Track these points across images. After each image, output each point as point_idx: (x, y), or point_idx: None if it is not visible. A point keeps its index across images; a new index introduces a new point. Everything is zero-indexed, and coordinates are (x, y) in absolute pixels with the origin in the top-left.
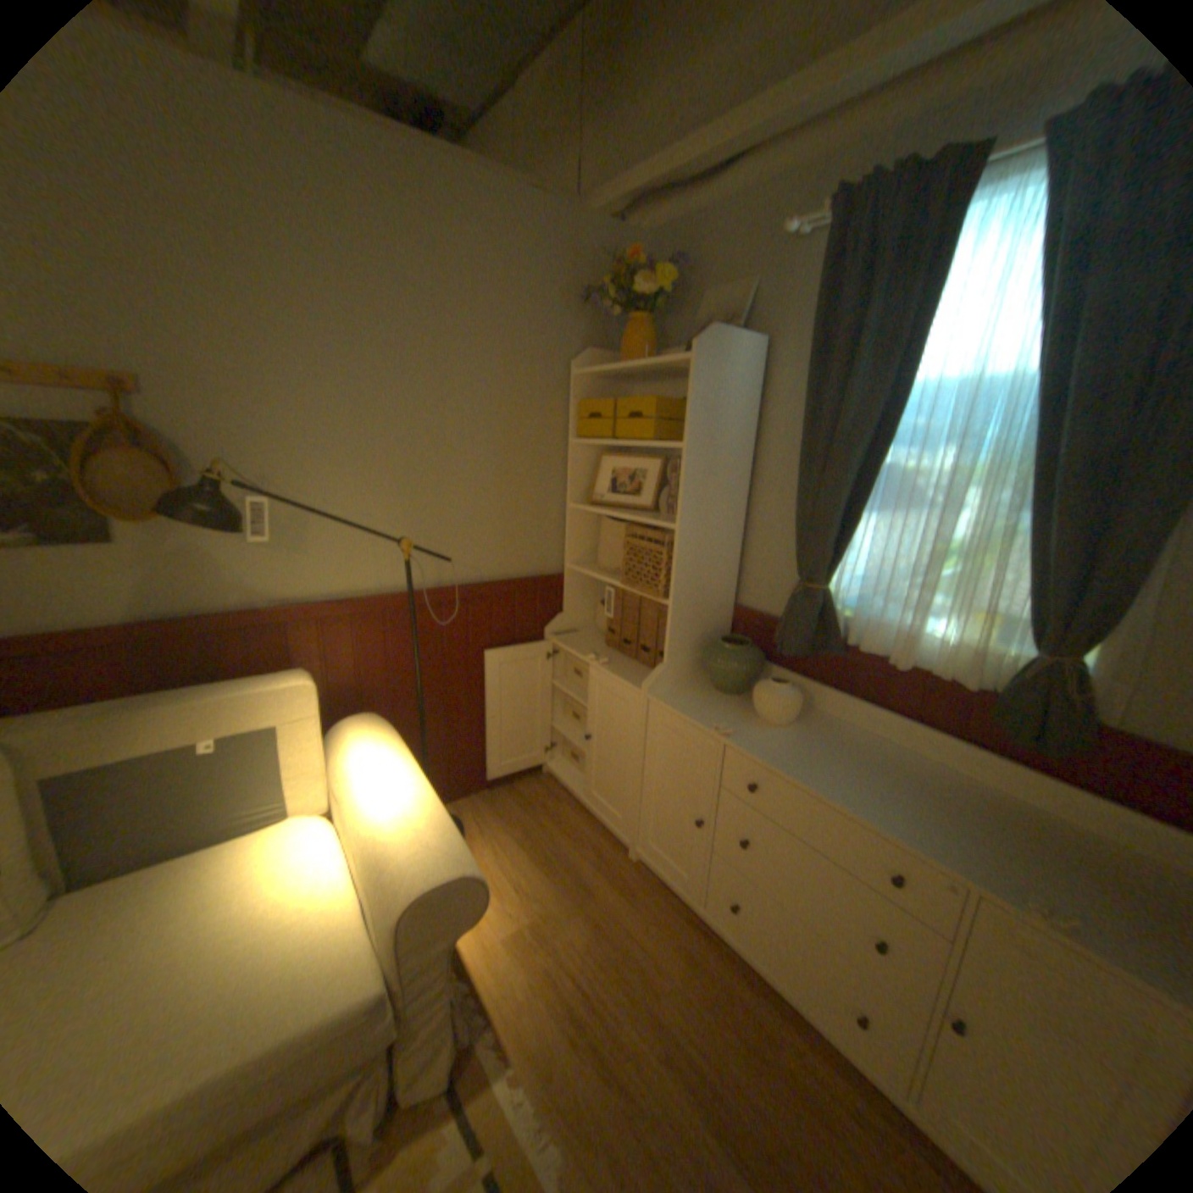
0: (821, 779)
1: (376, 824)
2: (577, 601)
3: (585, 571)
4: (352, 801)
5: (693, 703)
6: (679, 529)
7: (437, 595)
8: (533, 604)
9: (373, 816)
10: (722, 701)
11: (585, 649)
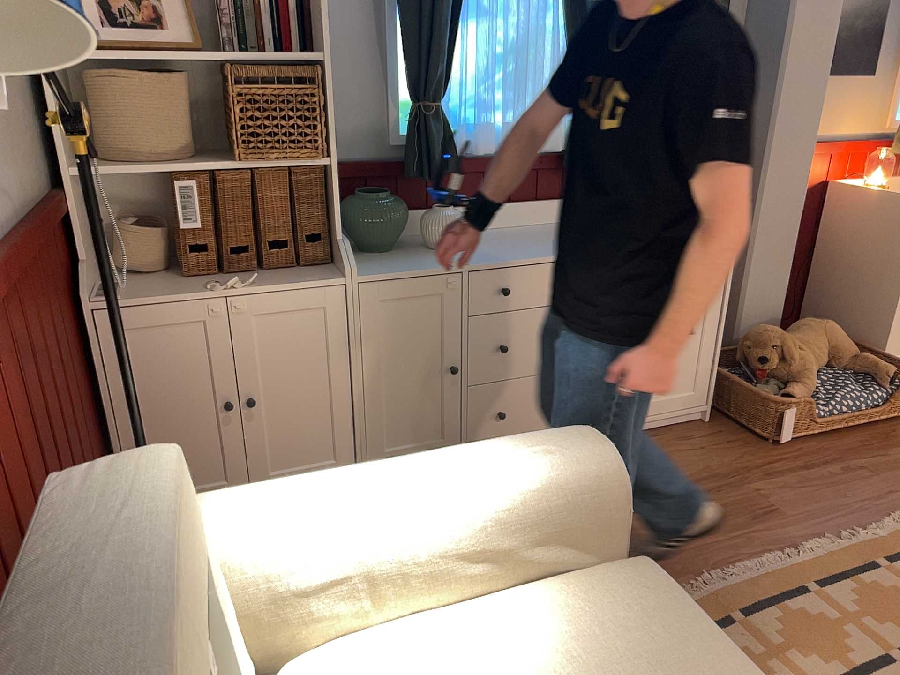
0: (539, 251)
1: (470, 492)
2: (86, 235)
3: (124, 169)
4: (384, 533)
5: (390, 264)
6: (327, 57)
7: (12, 255)
8: (57, 255)
9: (452, 496)
10: (395, 254)
11: (180, 288)
